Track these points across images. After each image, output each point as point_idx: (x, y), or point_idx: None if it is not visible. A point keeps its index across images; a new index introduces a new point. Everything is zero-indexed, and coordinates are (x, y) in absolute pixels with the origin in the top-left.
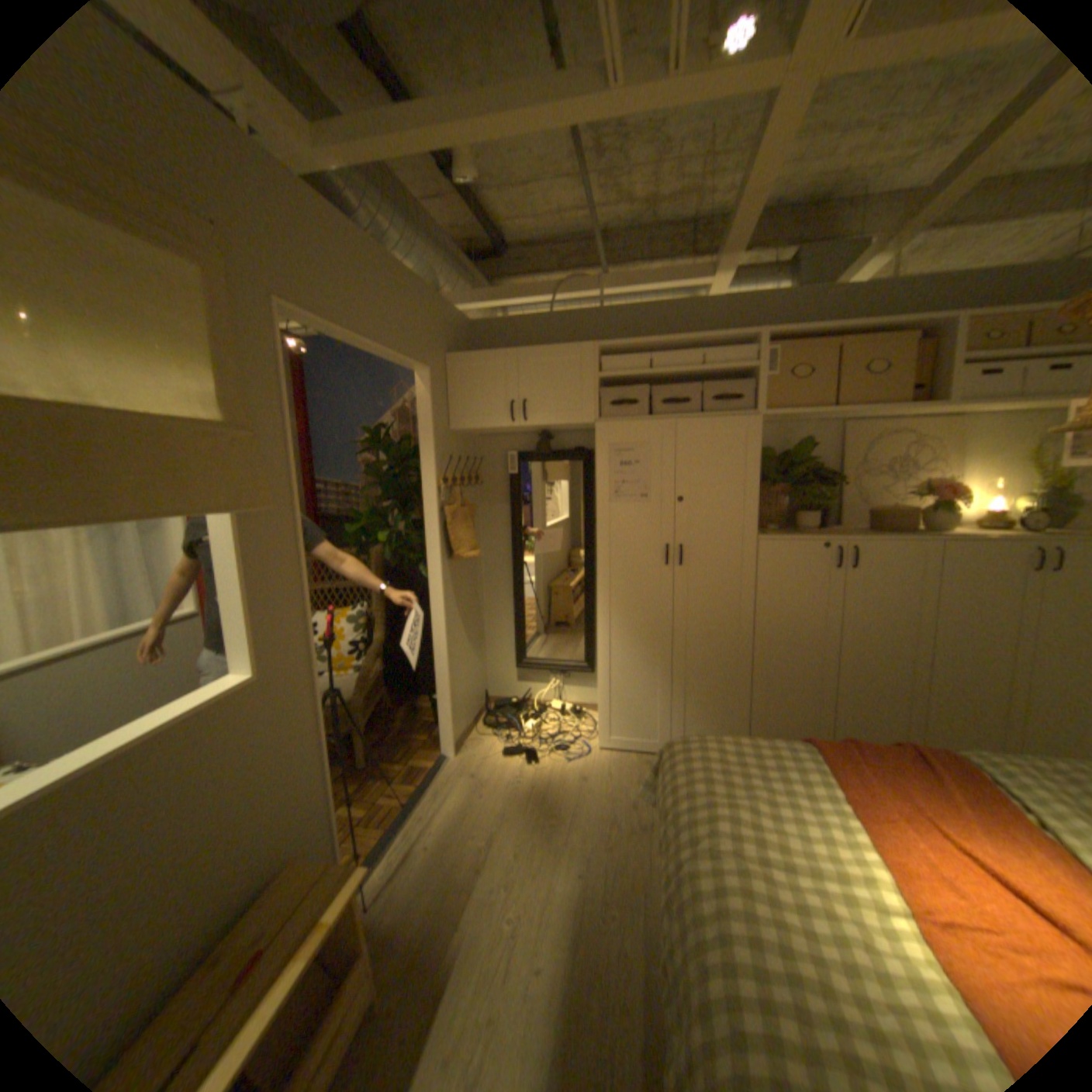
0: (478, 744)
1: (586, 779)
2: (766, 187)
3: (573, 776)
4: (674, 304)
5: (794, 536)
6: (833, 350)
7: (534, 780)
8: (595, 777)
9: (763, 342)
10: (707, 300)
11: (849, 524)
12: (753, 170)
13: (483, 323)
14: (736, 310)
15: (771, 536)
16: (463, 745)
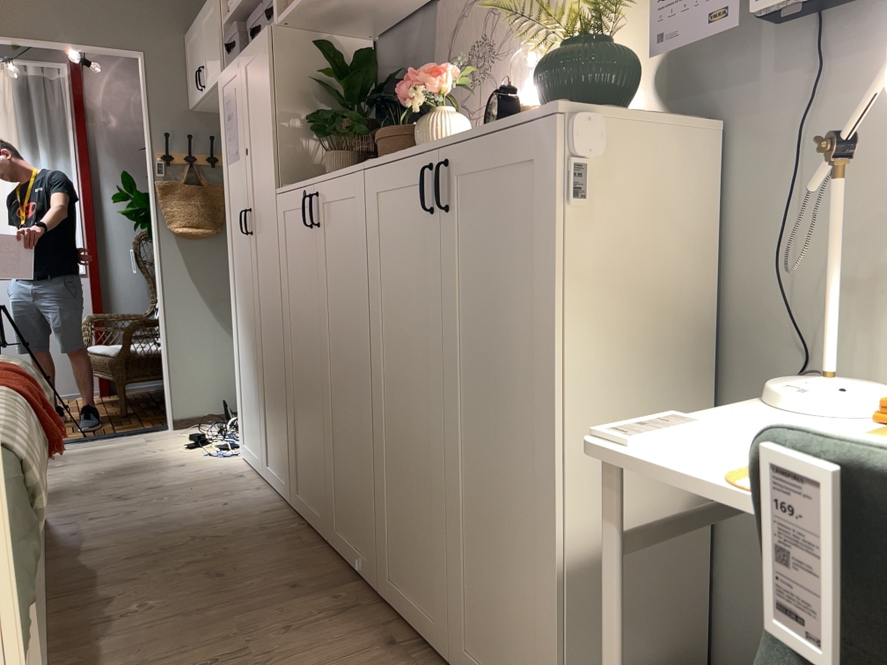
0: (203, 428)
1: (183, 466)
2: None
3: (184, 462)
4: None
5: (293, 184)
6: None
7: (164, 454)
8: (191, 467)
9: None
10: None
11: None
12: None
13: None
14: None
15: (282, 186)
16: (192, 425)
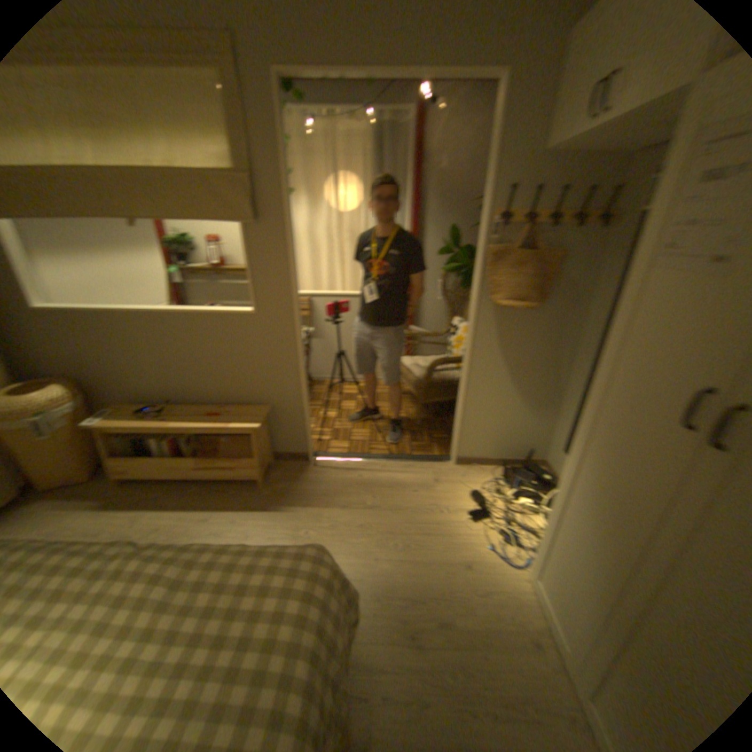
0: (480, 476)
1: (471, 572)
2: None
3: (470, 559)
4: None
5: None
6: None
7: (450, 526)
8: (479, 581)
9: None
10: None
11: None
12: None
13: None
14: None
15: None
16: (470, 466)
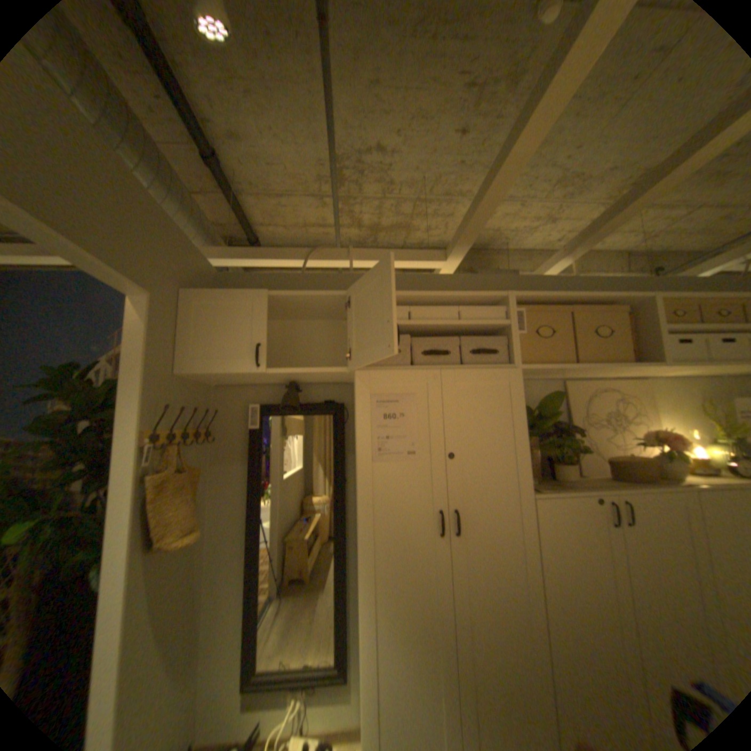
0: None
1: None
2: (529, 152)
3: None
4: (416, 276)
5: (567, 492)
6: (560, 317)
7: None
8: None
9: (511, 303)
10: (443, 276)
11: (588, 473)
12: (529, 122)
13: (232, 275)
14: (467, 286)
15: (546, 493)
16: None
